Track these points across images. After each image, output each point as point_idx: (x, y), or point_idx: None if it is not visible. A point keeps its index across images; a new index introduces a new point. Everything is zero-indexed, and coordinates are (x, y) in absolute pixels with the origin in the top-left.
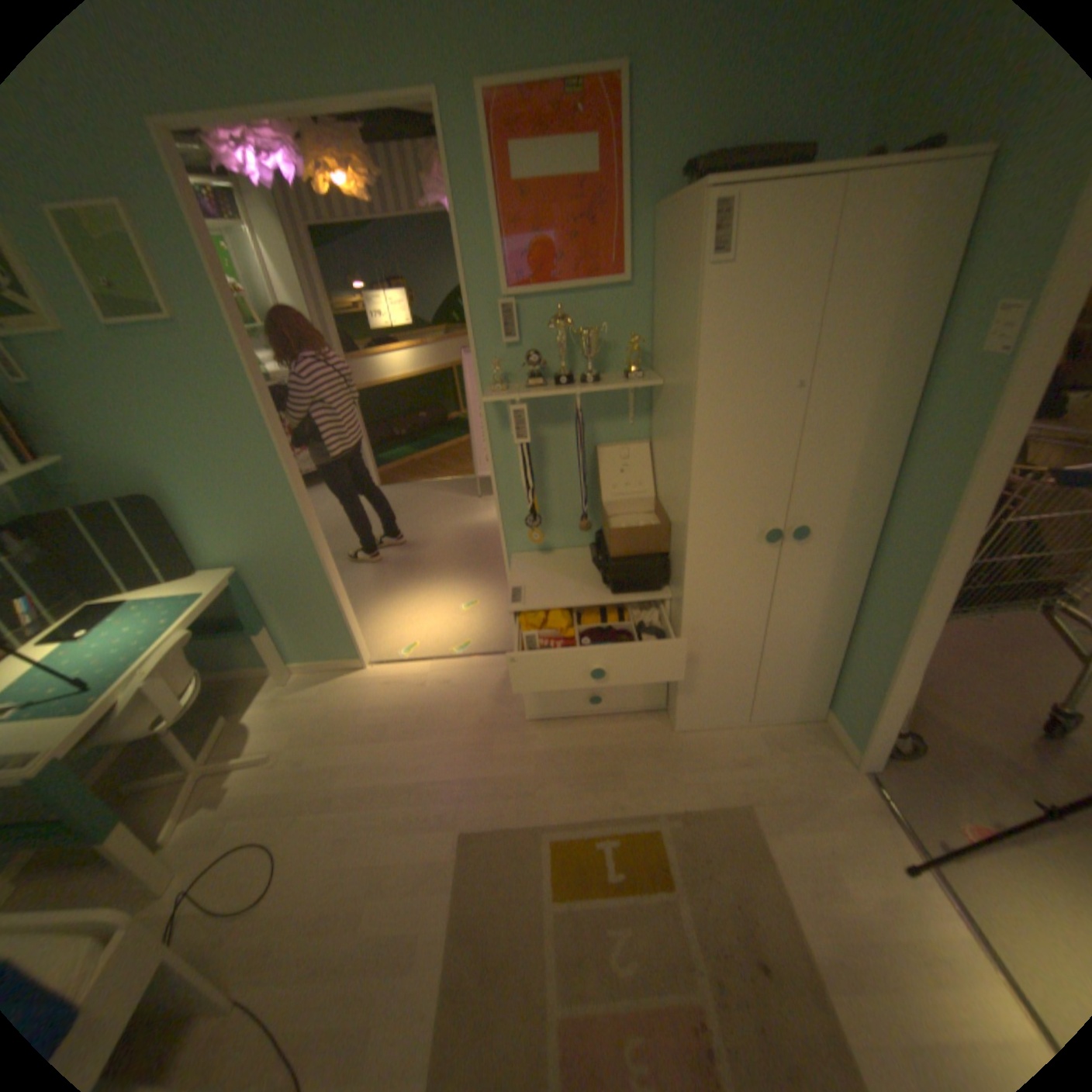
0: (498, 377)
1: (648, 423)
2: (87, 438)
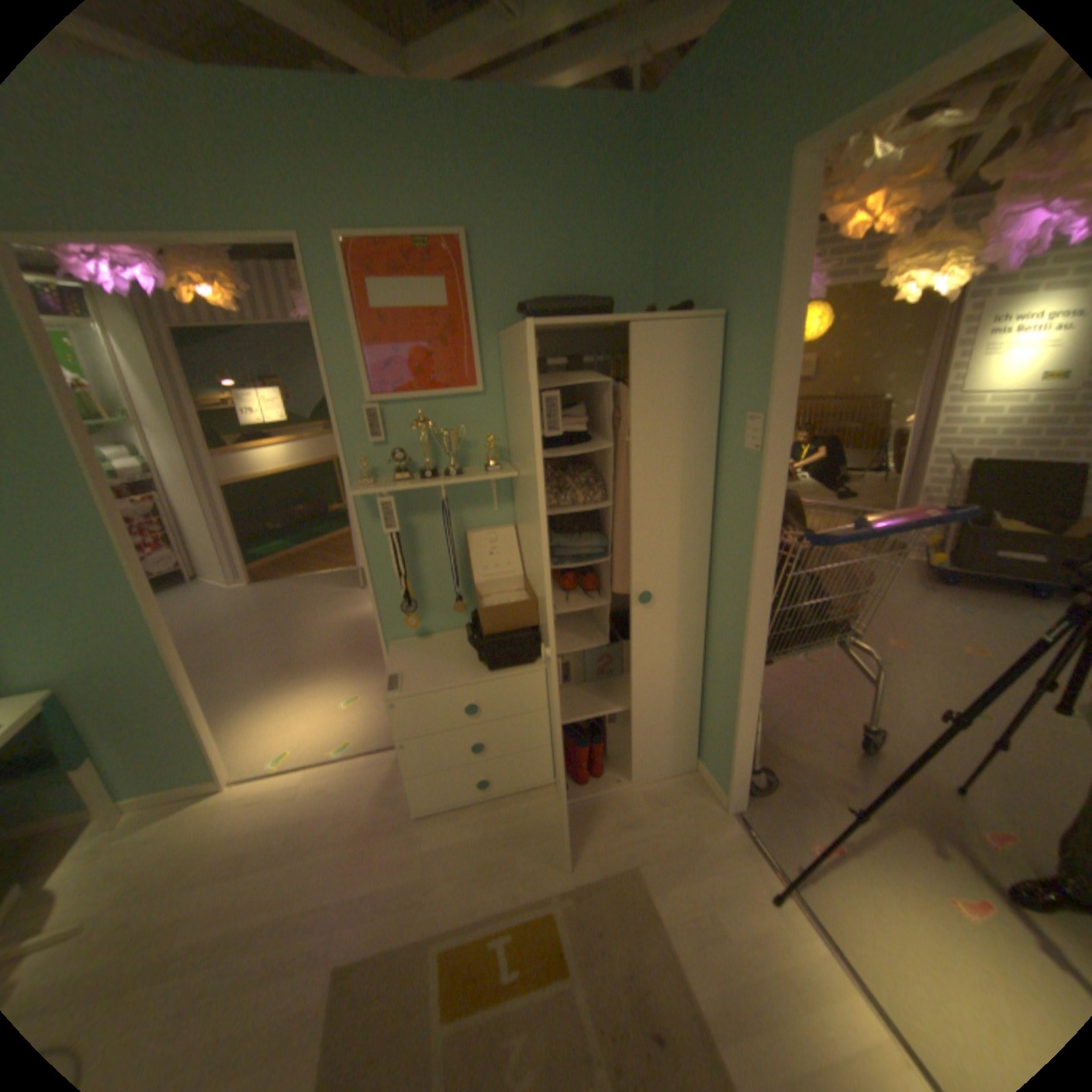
0: (367, 473)
1: (512, 510)
2: None
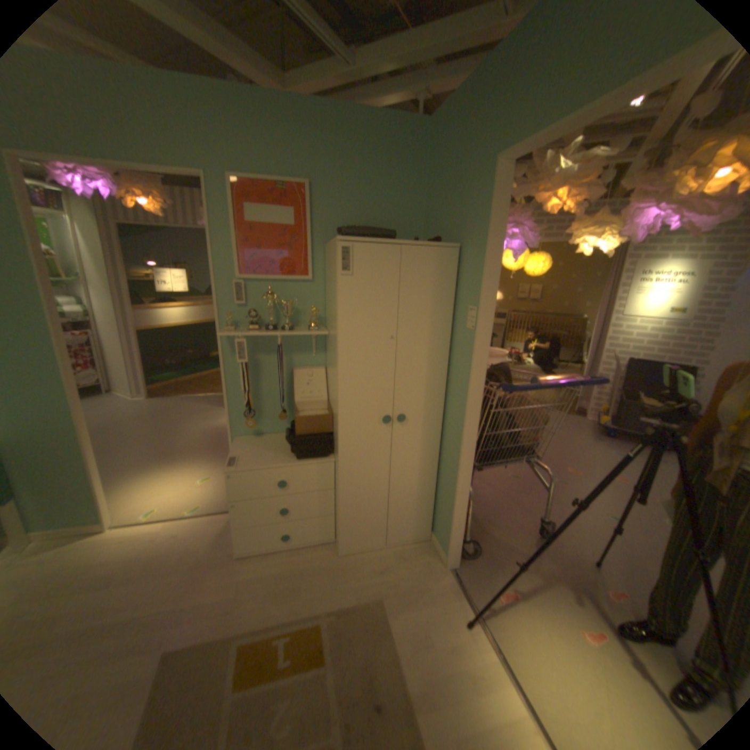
0: (231, 323)
1: (325, 357)
2: None
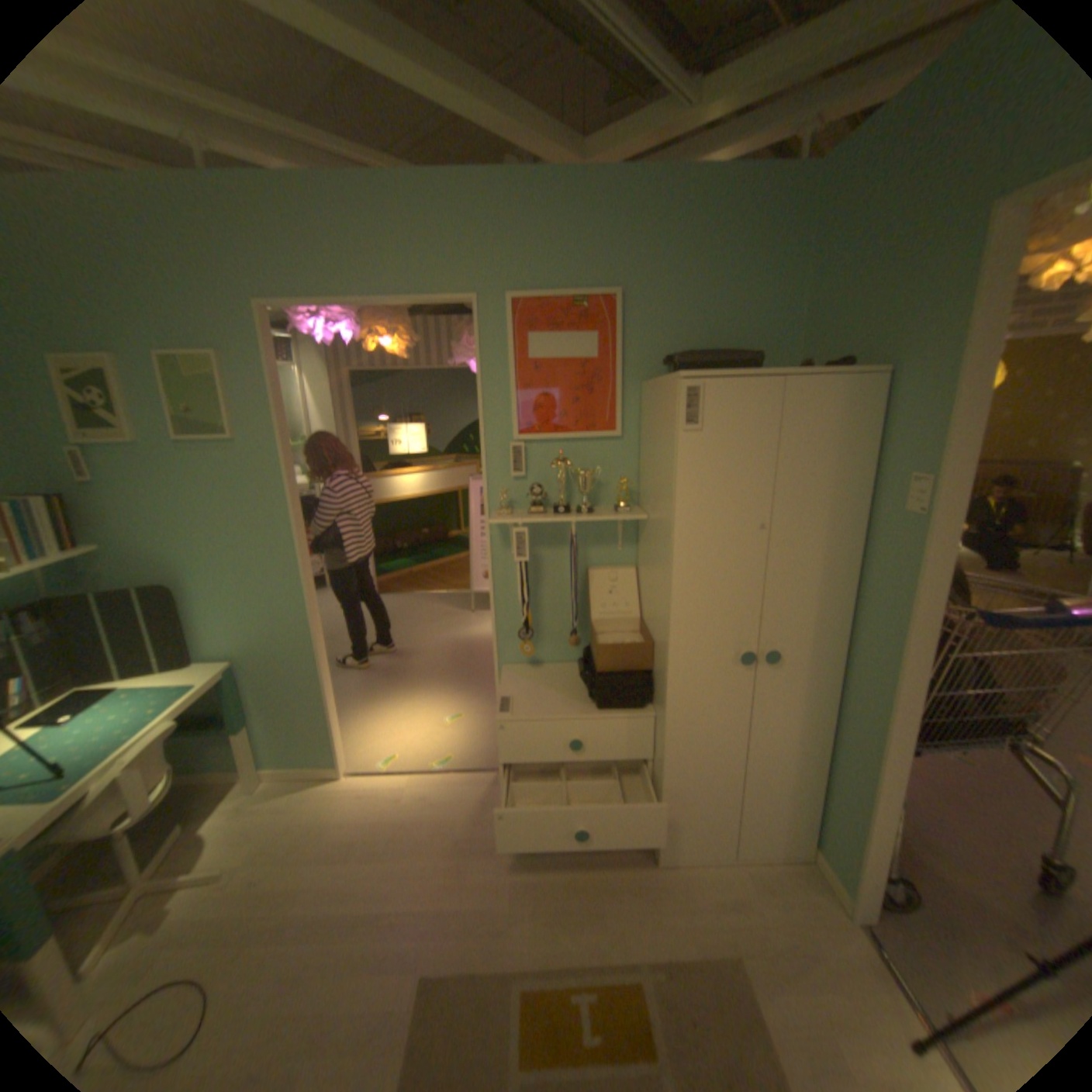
0: (504, 504)
1: (635, 551)
2: (125, 531)
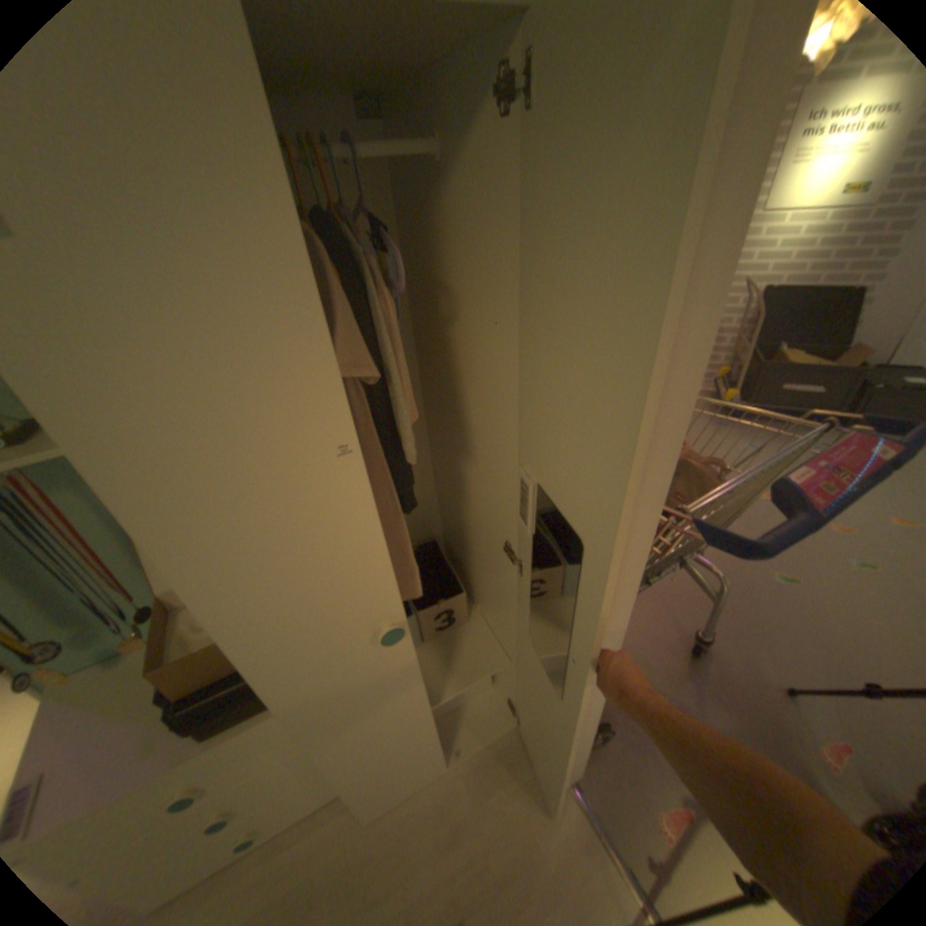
0: None
1: None
2: None
